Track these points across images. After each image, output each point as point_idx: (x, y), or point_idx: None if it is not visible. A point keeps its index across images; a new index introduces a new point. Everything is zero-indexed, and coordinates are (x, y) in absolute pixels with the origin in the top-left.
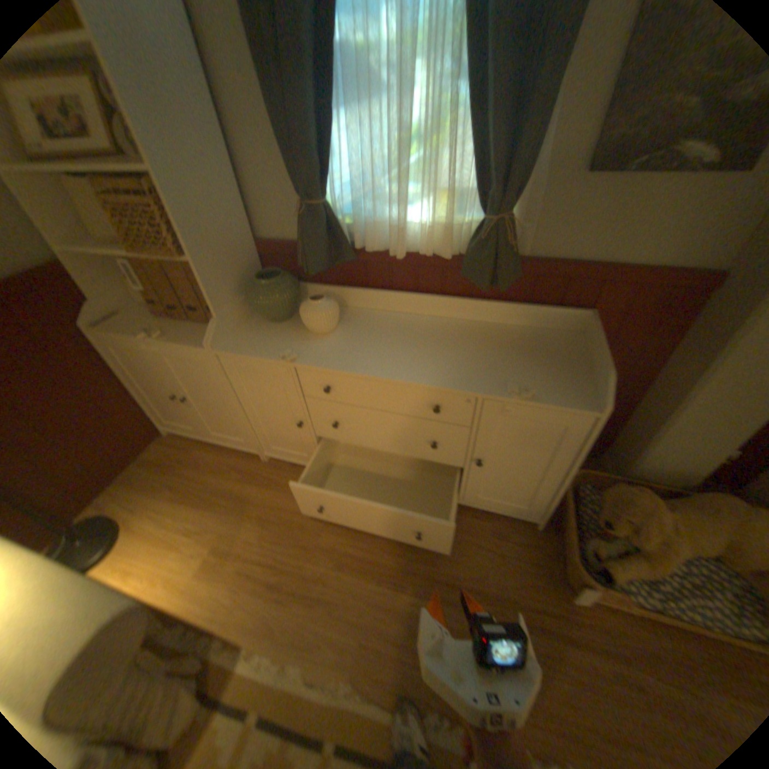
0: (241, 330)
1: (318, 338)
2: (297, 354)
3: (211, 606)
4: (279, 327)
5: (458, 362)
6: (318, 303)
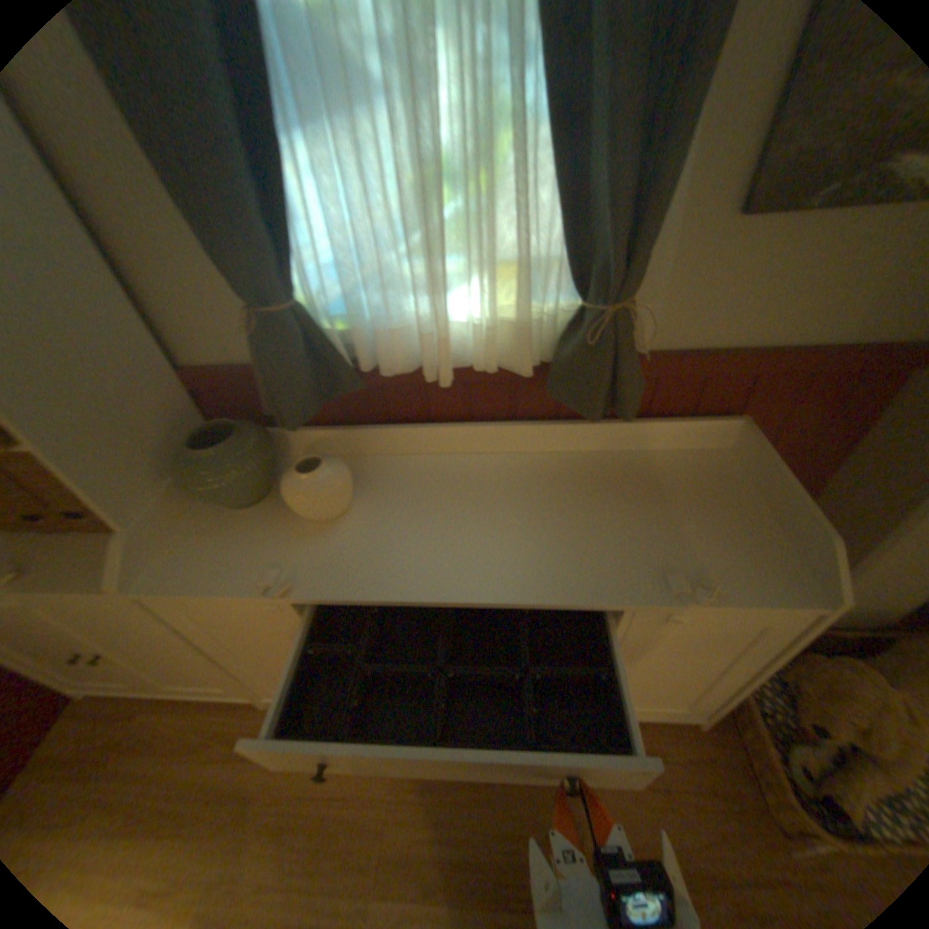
0: (176, 538)
1: (323, 533)
2: (290, 582)
3: None
4: (247, 519)
5: (572, 543)
6: (313, 477)
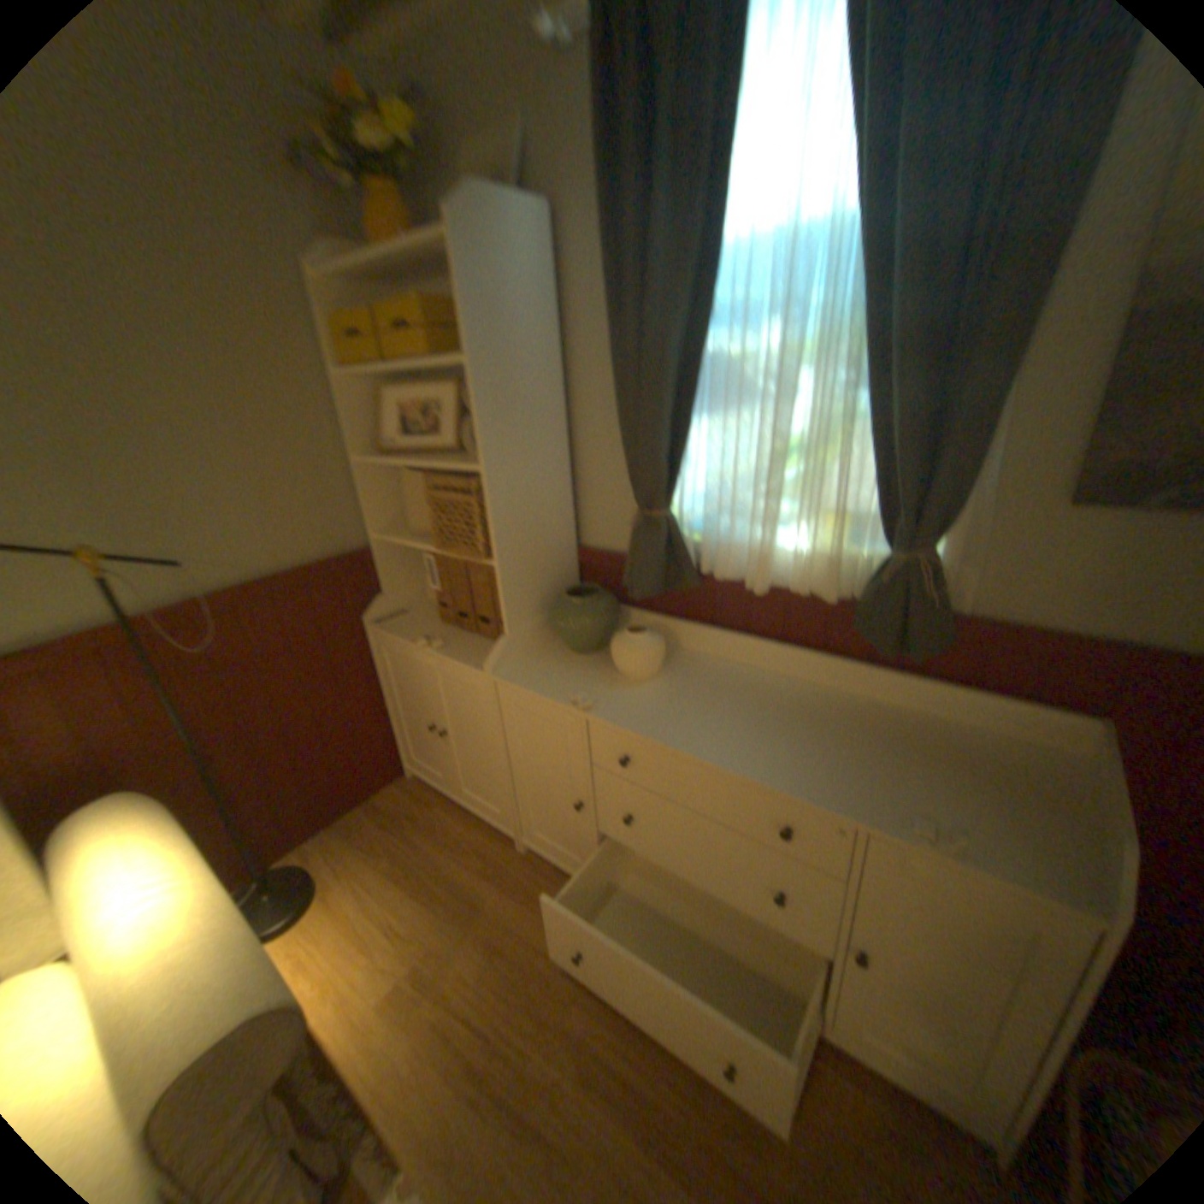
0: (532, 655)
1: (628, 685)
2: (593, 701)
3: (383, 1072)
4: (580, 660)
5: (833, 763)
6: (636, 637)
